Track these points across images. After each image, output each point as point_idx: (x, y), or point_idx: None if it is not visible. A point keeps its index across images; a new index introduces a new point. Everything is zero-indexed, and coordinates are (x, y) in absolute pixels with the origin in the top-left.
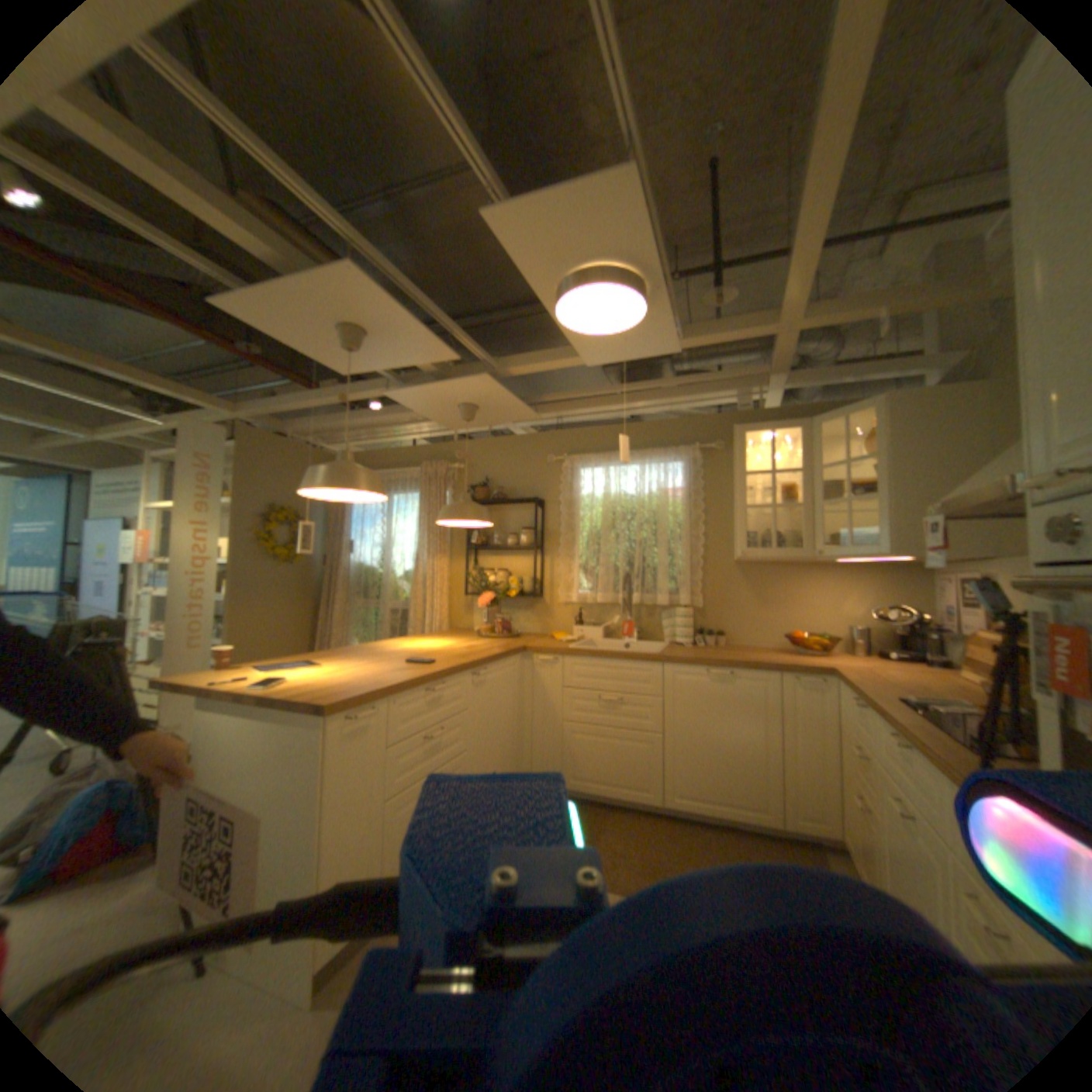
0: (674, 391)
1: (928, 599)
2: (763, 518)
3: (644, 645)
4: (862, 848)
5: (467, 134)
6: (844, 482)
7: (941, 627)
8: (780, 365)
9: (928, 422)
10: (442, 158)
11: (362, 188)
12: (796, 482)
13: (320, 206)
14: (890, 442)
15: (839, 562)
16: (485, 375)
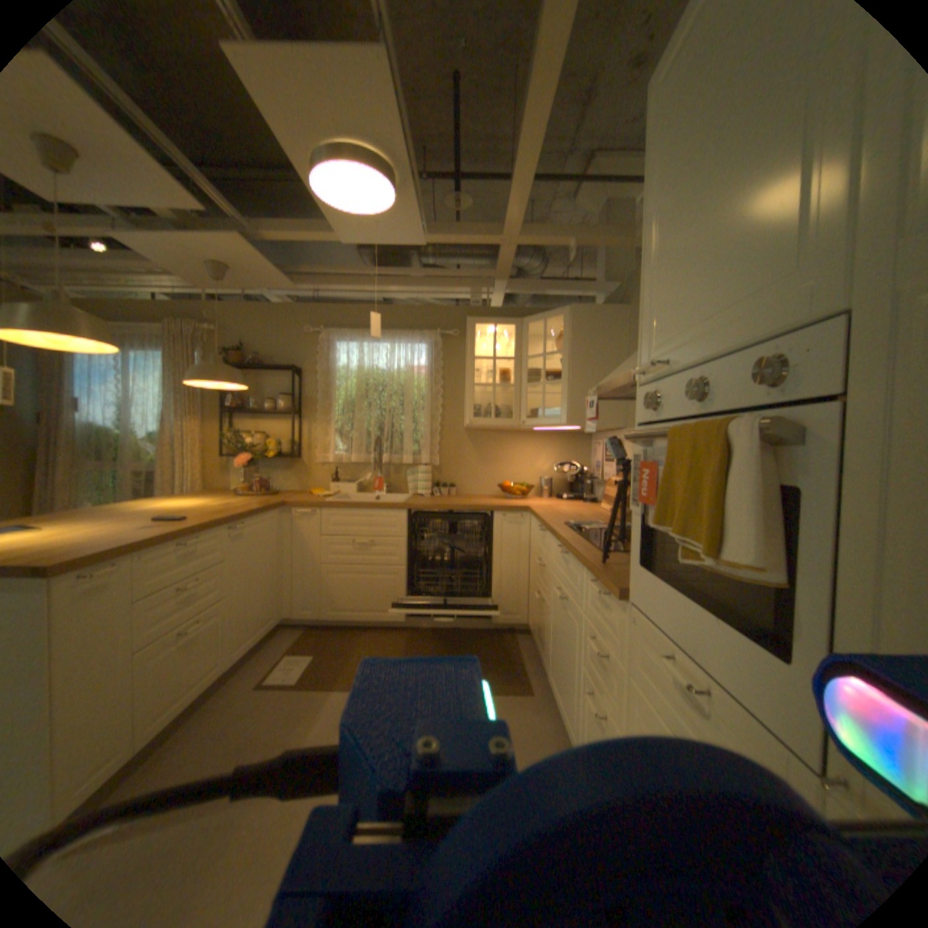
0: (420, 281)
1: (586, 457)
2: (485, 395)
3: (391, 497)
4: (537, 626)
5: None
6: (541, 370)
7: (592, 475)
8: (501, 272)
9: (593, 330)
10: None
11: None
12: (509, 368)
13: None
14: (570, 342)
15: (535, 430)
16: (234, 234)
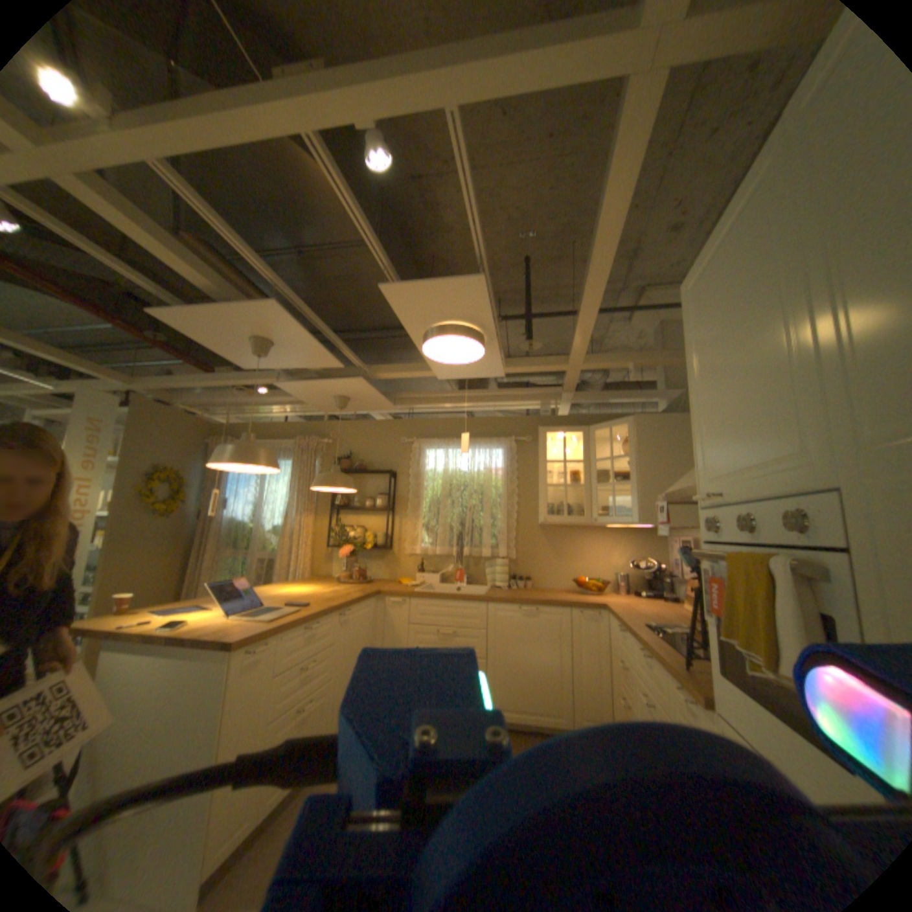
0: (496, 398)
1: (664, 553)
2: (557, 493)
3: (471, 589)
4: None
5: (374, 240)
6: (610, 471)
7: (672, 573)
8: (568, 389)
9: (658, 437)
10: (346, 237)
11: (282, 245)
12: (579, 469)
13: (257, 264)
14: (636, 447)
15: (608, 526)
16: (360, 379)
